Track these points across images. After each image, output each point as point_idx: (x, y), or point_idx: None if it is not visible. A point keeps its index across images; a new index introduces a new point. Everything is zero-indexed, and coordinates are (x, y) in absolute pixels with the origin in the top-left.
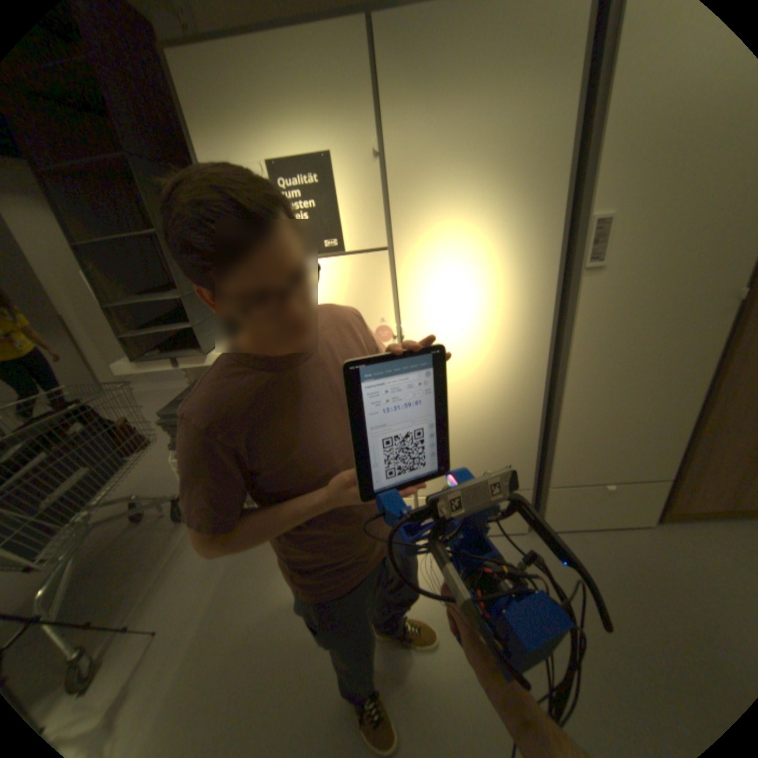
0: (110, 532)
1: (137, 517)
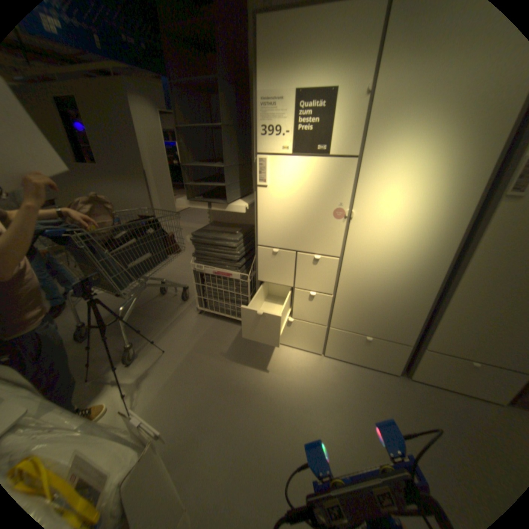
0: (149, 295)
1: (164, 292)
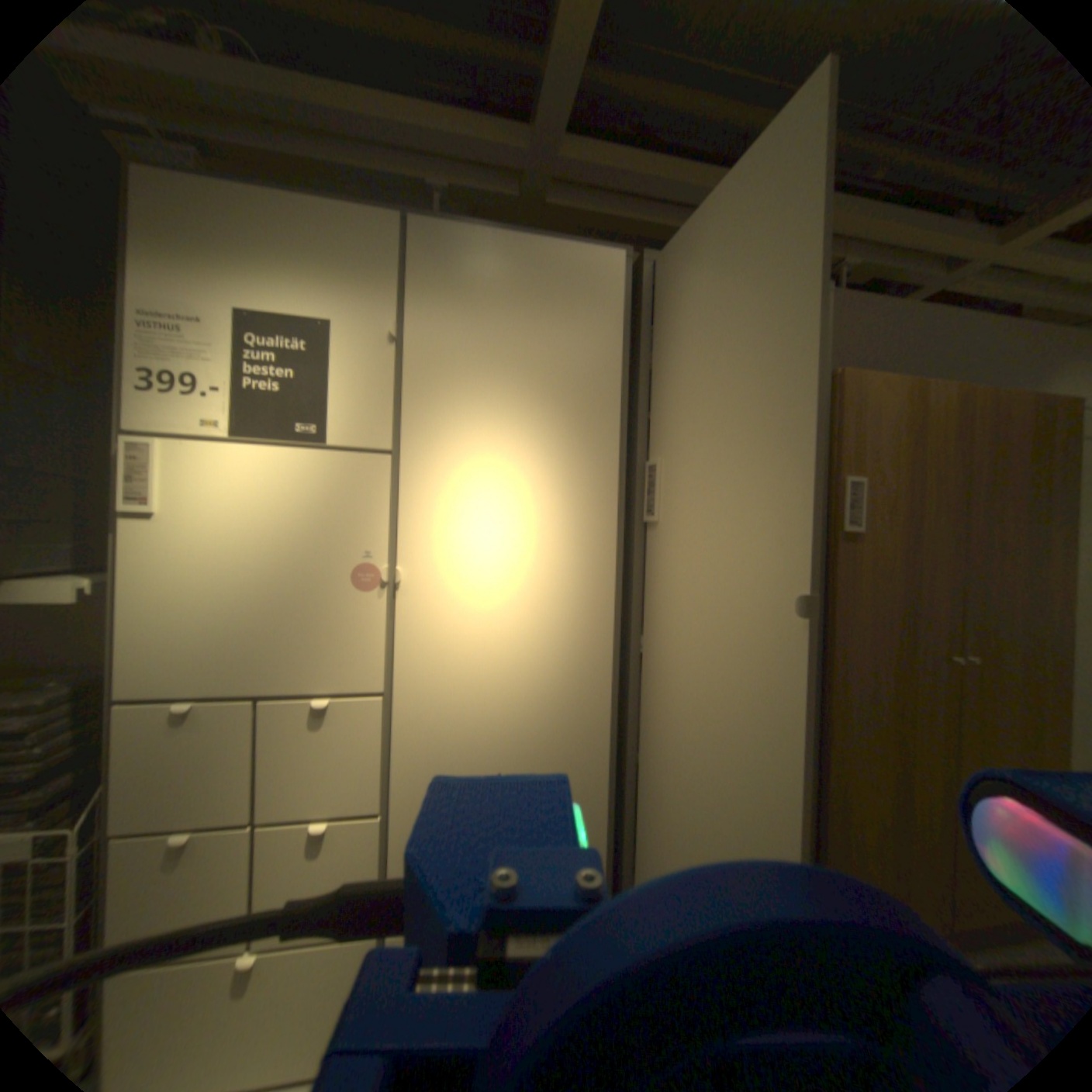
0: None
1: None
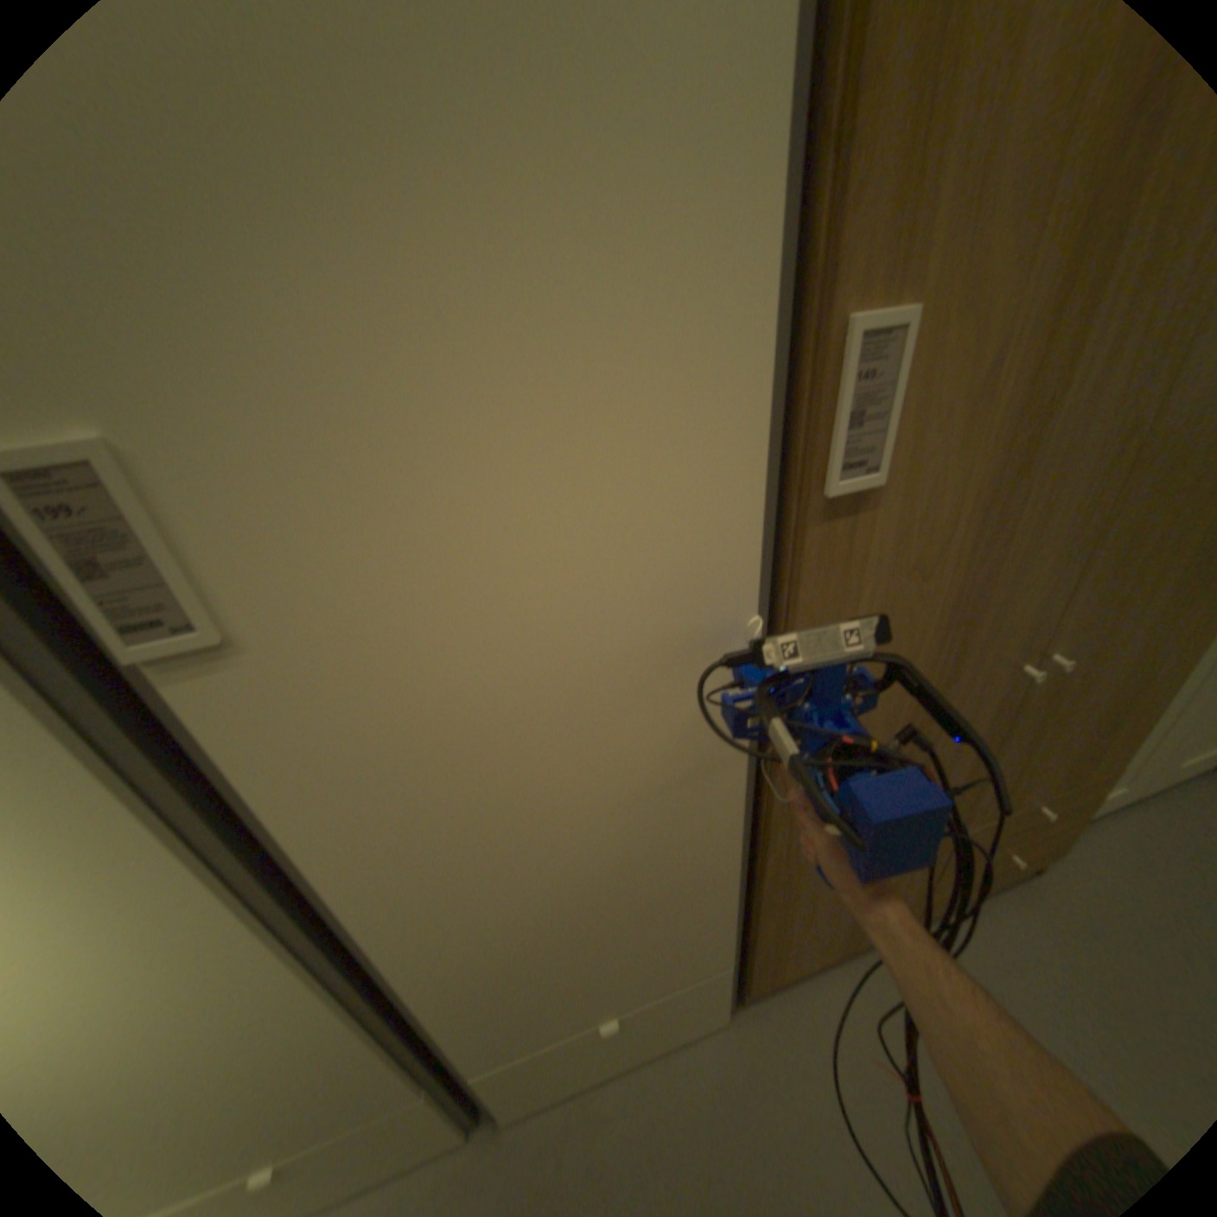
0: None
1: None
